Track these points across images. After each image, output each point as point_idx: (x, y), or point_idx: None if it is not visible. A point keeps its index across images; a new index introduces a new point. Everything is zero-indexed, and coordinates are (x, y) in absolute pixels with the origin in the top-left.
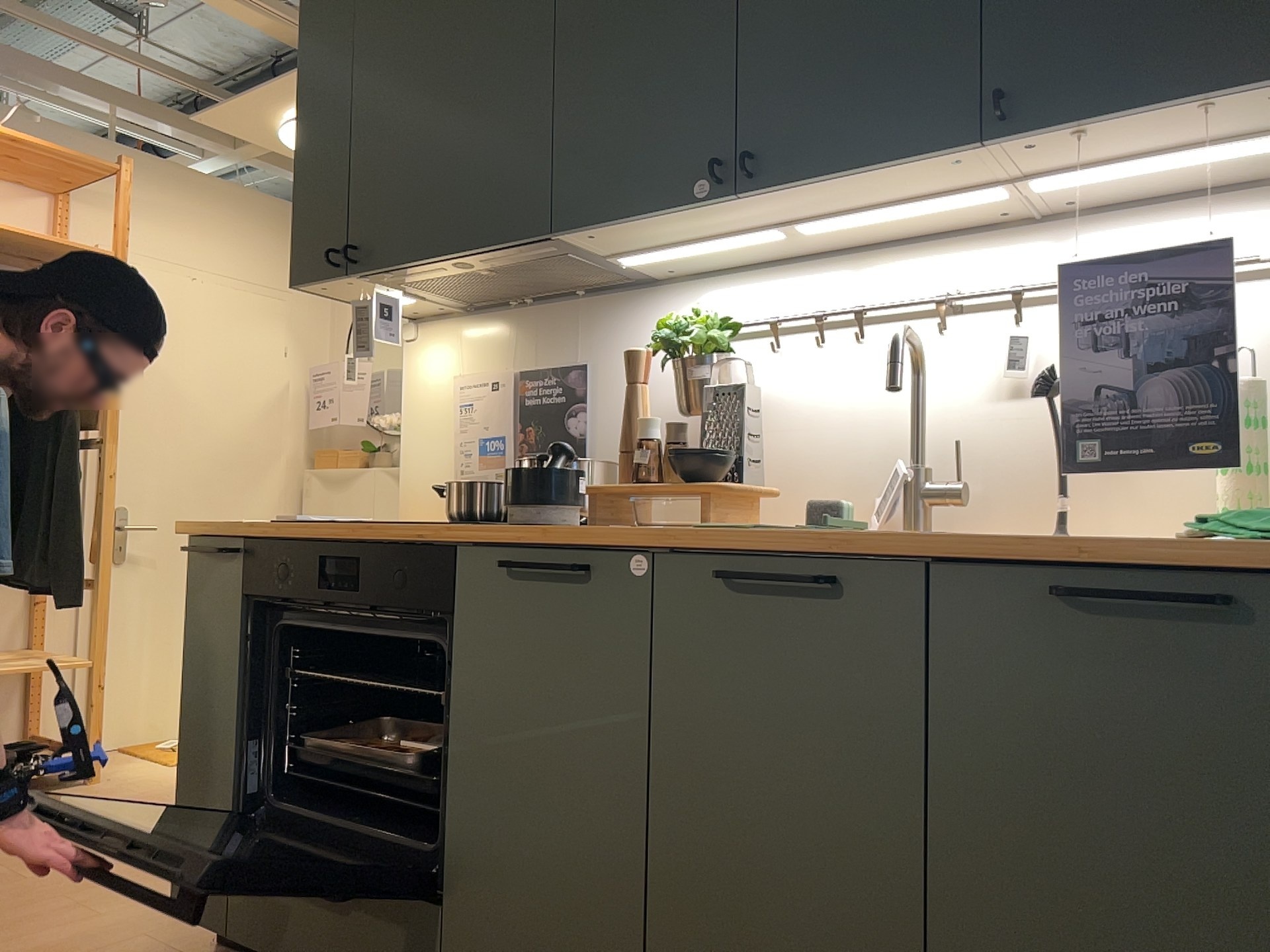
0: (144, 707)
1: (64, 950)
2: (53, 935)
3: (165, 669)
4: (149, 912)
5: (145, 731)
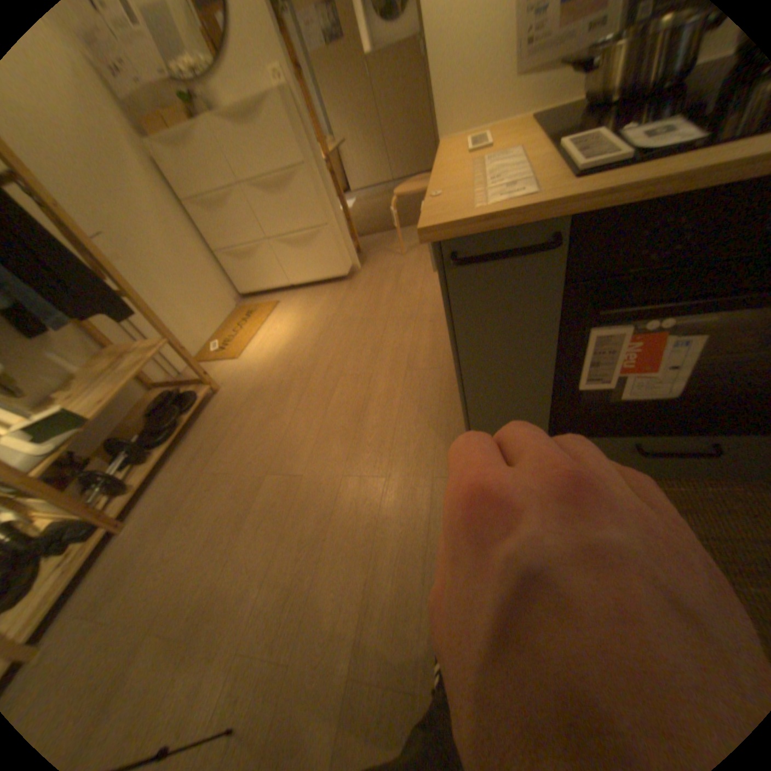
0: (184, 335)
1: (413, 512)
2: (388, 505)
3: (176, 311)
4: (406, 458)
5: (194, 345)
